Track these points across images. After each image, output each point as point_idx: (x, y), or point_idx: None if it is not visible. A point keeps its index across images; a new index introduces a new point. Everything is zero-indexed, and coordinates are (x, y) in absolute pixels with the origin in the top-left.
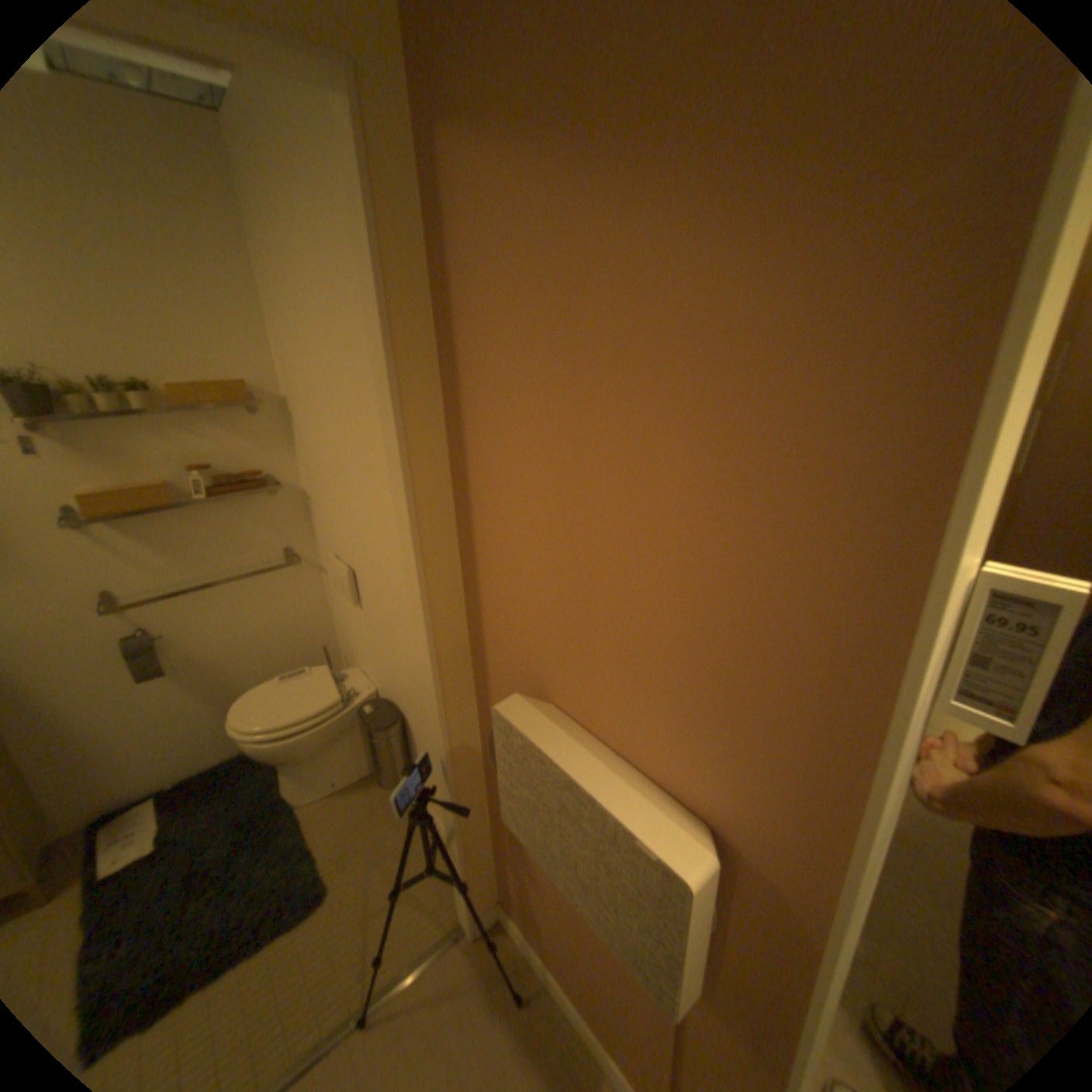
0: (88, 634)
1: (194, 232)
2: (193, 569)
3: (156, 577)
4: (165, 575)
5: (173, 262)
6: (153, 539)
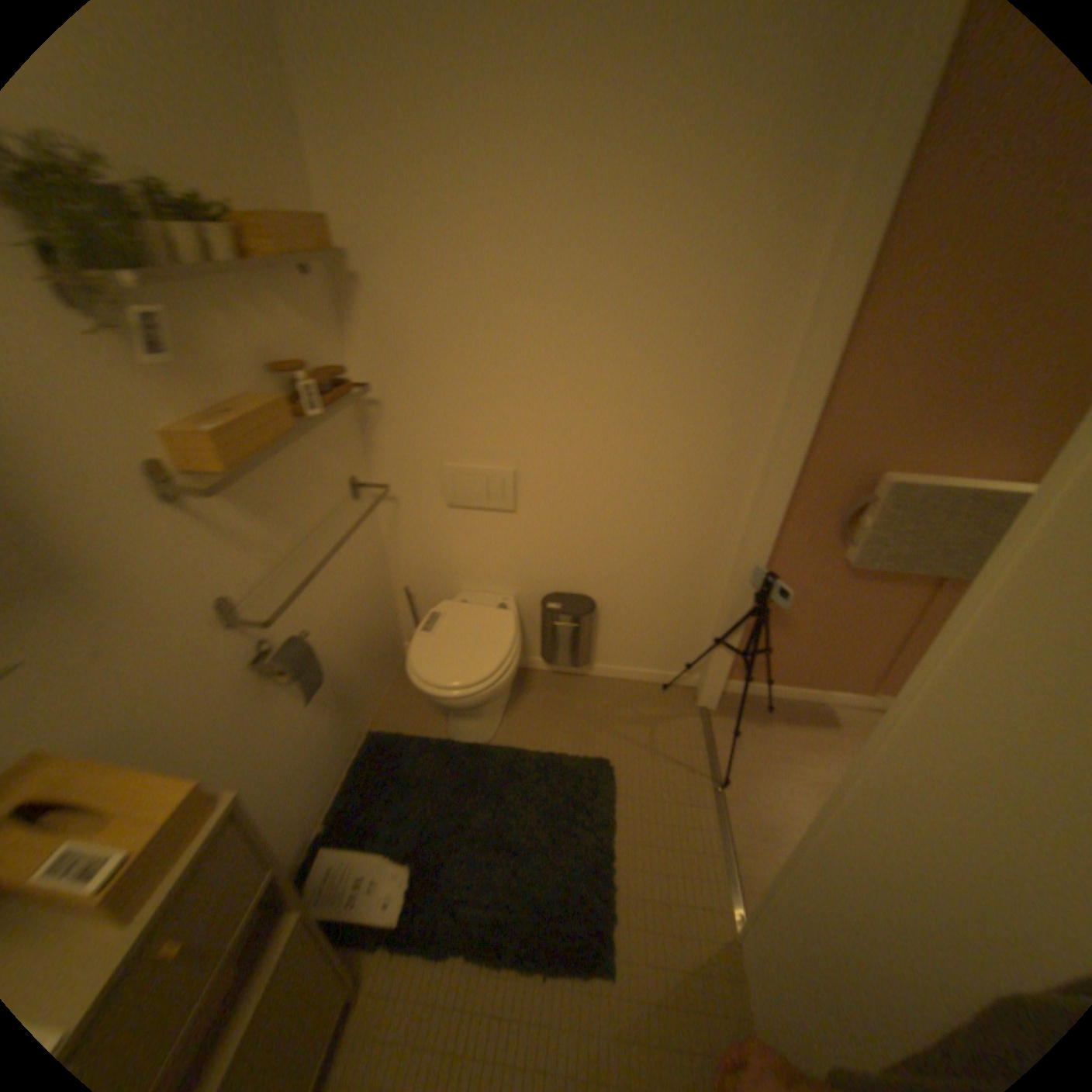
0: (217, 670)
1: None
2: (292, 529)
3: (264, 554)
4: (271, 548)
5: None
6: (252, 494)
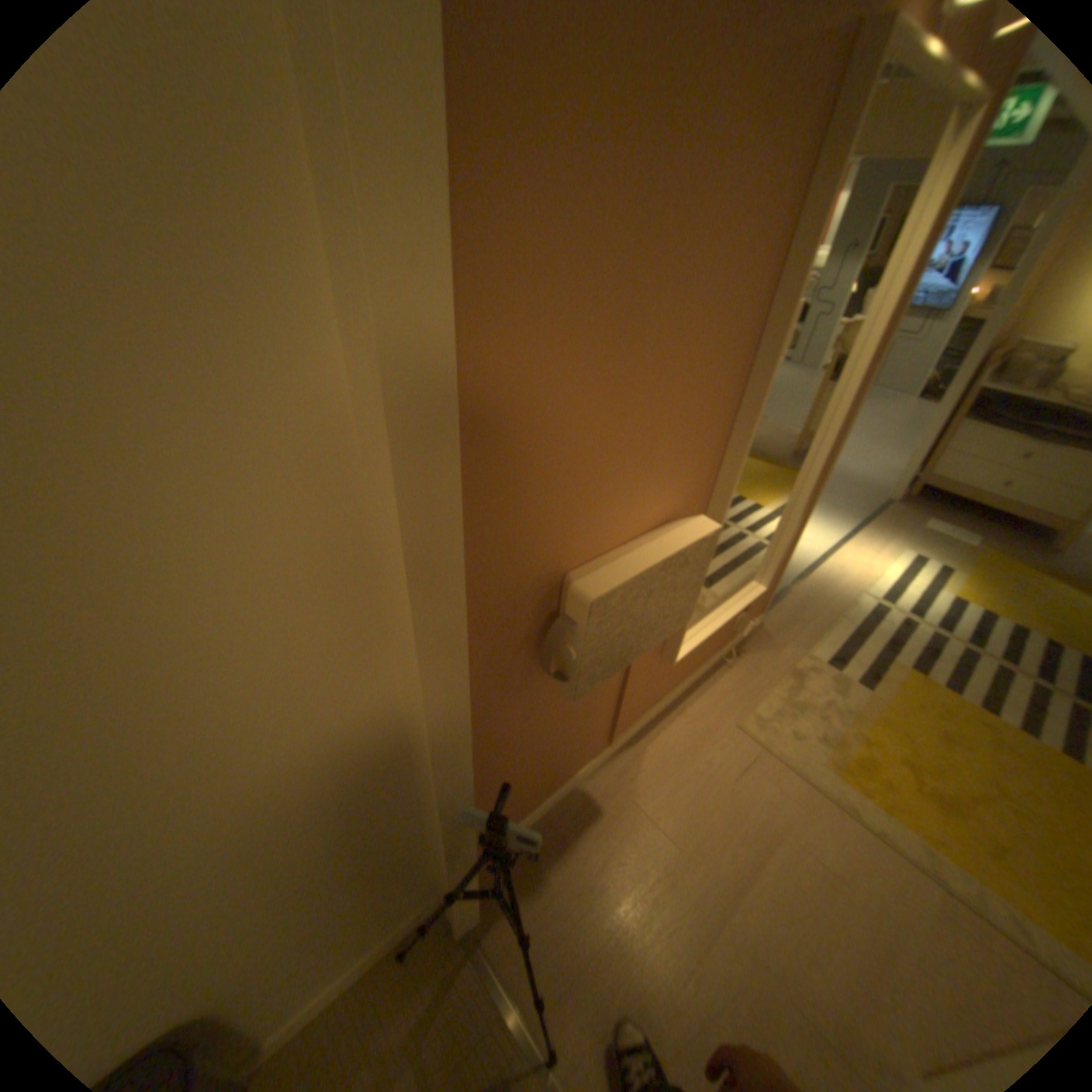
0: None
1: None
2: None
3: None
4: None
5: None
6: None
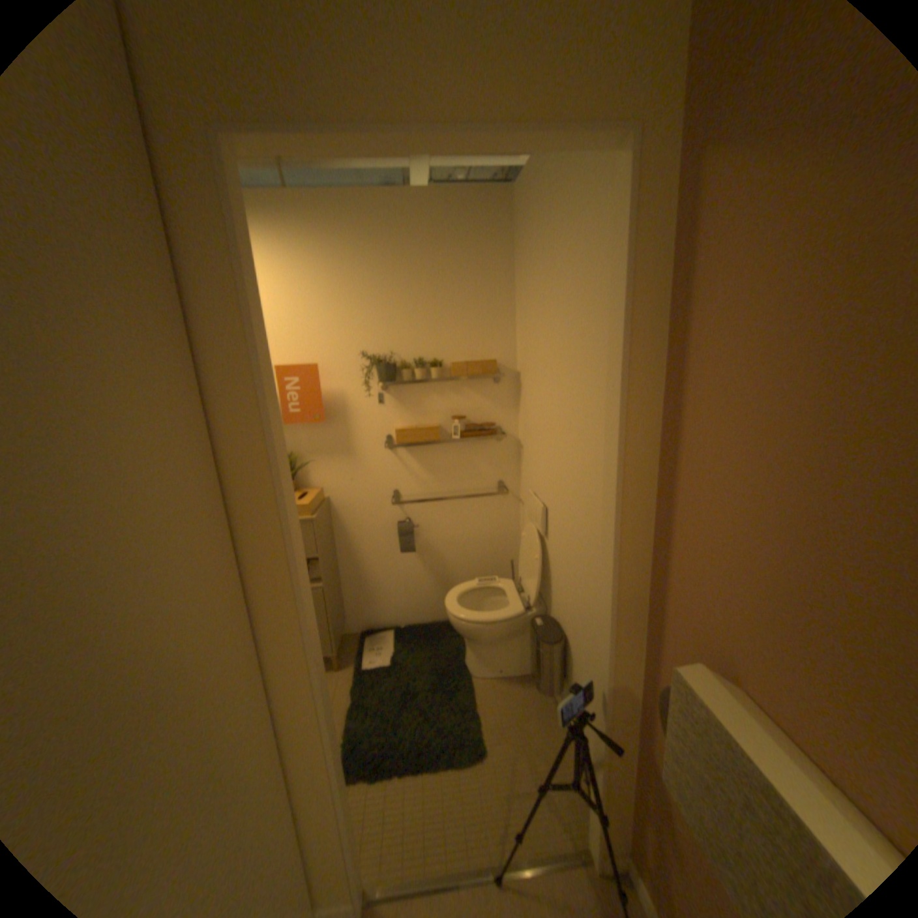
0: (385, 514)
1: (485, 264)
2: (443, 485)
3: (423, 487)
4: (428, 486)
5: (470, 285)
6: (426, 462)
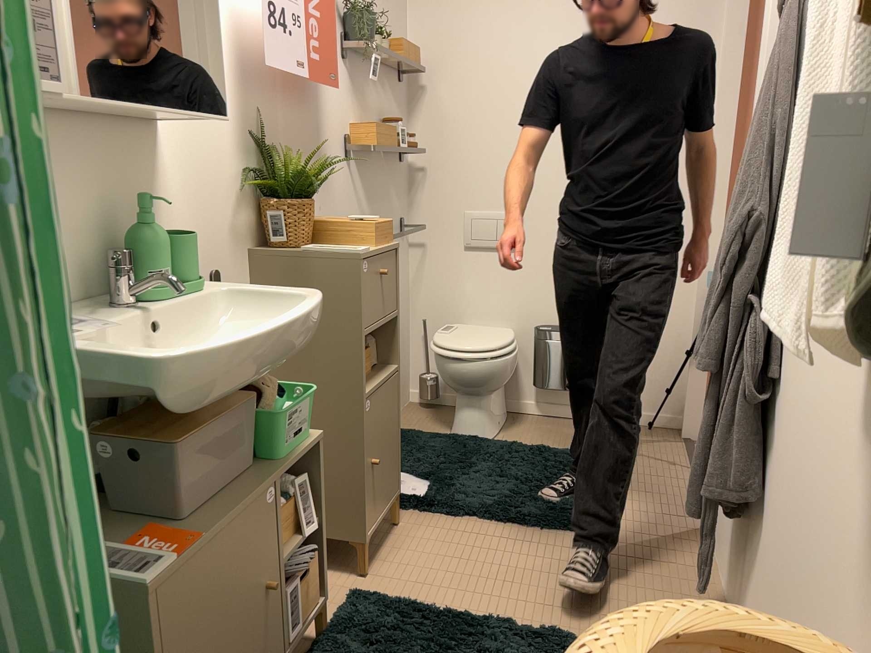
0: None
1: None
2: None
3: None
4: None
5: None
6: (369, 189)
